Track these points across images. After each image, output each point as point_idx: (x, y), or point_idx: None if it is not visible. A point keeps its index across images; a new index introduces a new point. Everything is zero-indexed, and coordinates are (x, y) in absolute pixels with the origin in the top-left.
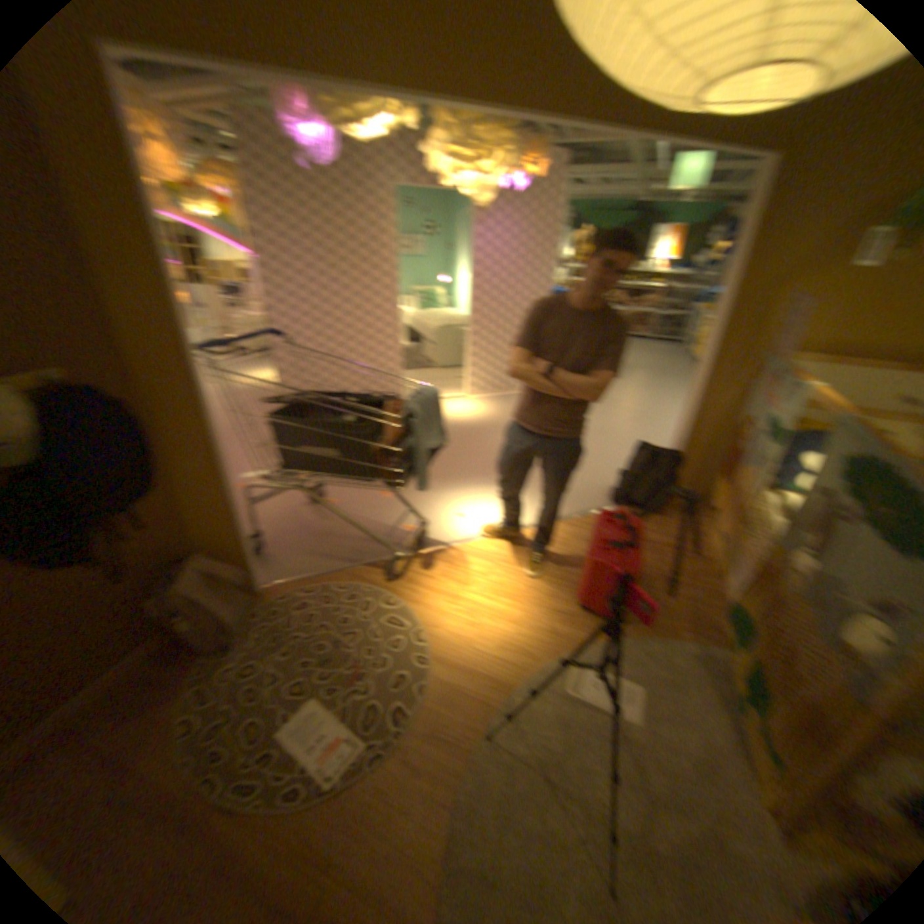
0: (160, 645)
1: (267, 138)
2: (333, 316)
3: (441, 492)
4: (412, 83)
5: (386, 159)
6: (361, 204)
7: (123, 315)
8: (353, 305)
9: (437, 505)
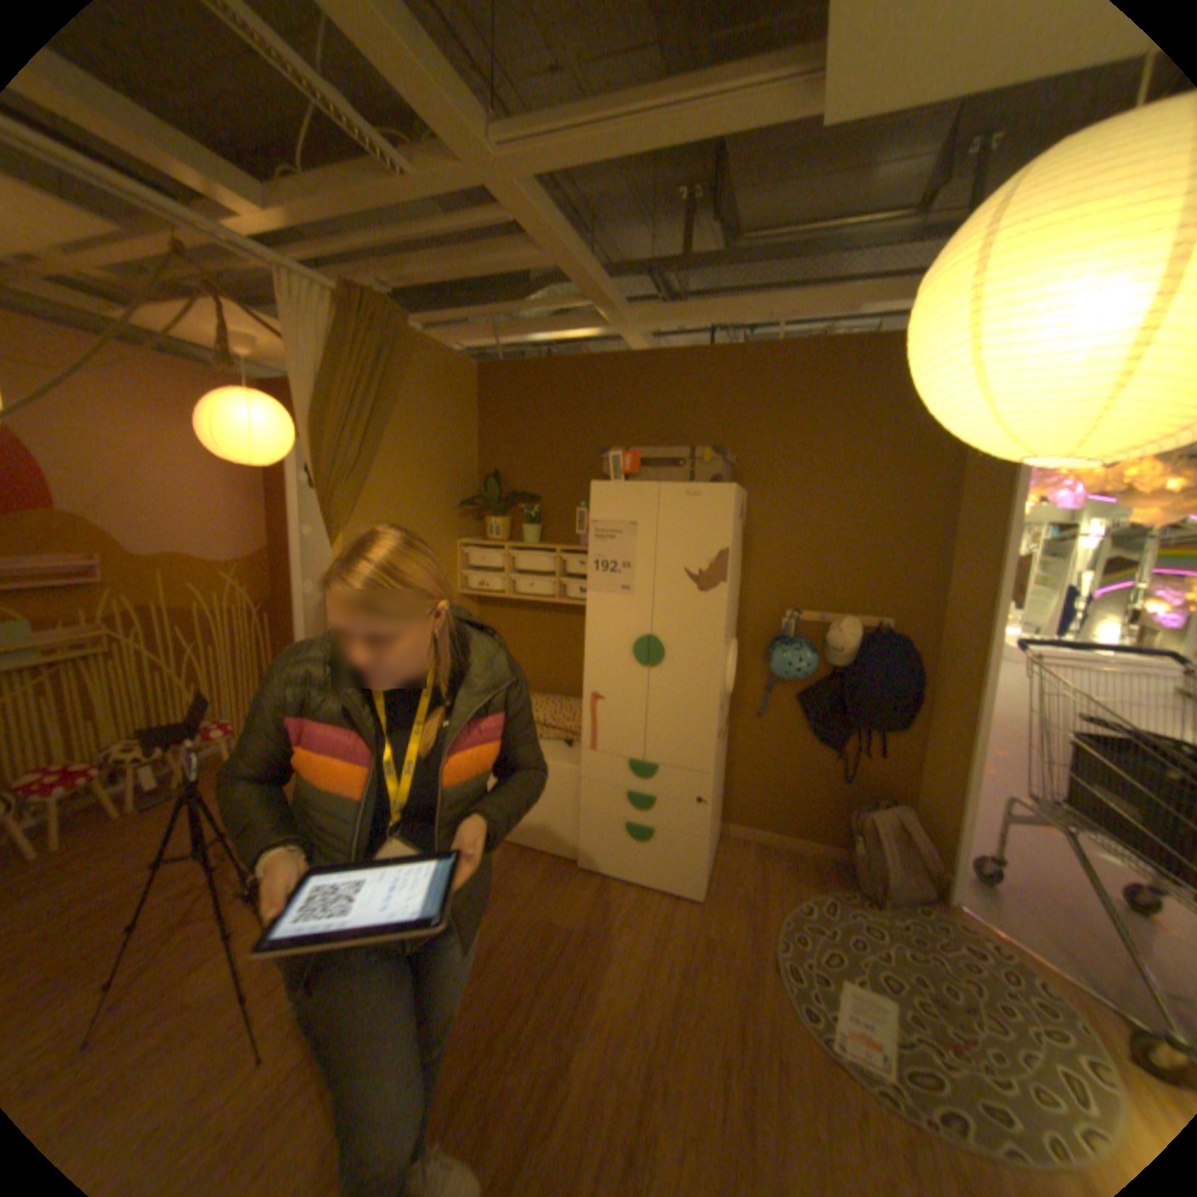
0: (850, 866)
1: None
2: None
3: None
4: None
5: None
6: None
7: (962, 597)
8: None
9: None
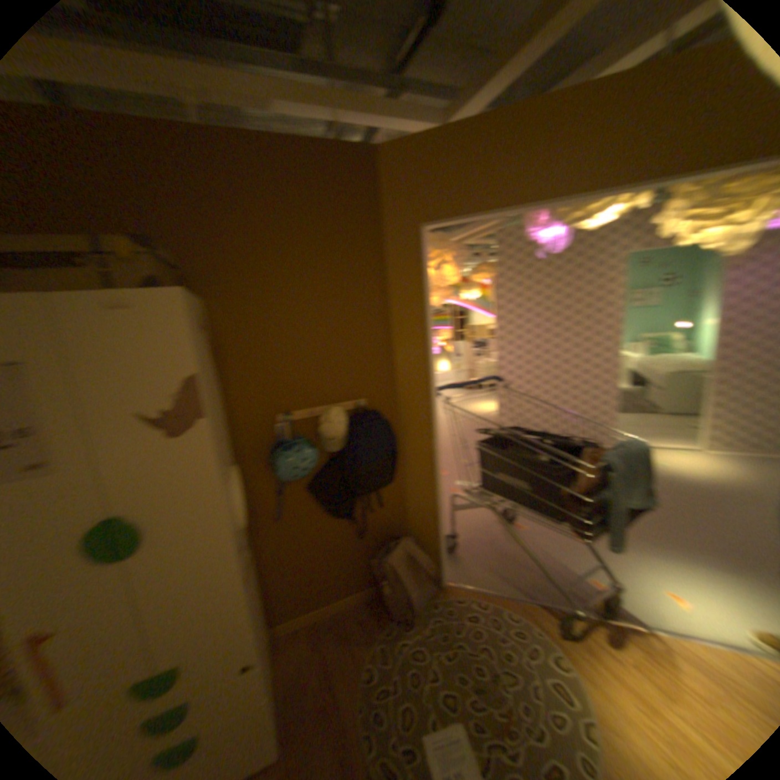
0: (375, 597)
1: (521, 243)
2: (554, 363)
3: (653, 559)
4: (644, 175)
5: (623, 233)
6: (593, 273)
7: (403, 370)
8: (575, 354)
9: (645, 574)
